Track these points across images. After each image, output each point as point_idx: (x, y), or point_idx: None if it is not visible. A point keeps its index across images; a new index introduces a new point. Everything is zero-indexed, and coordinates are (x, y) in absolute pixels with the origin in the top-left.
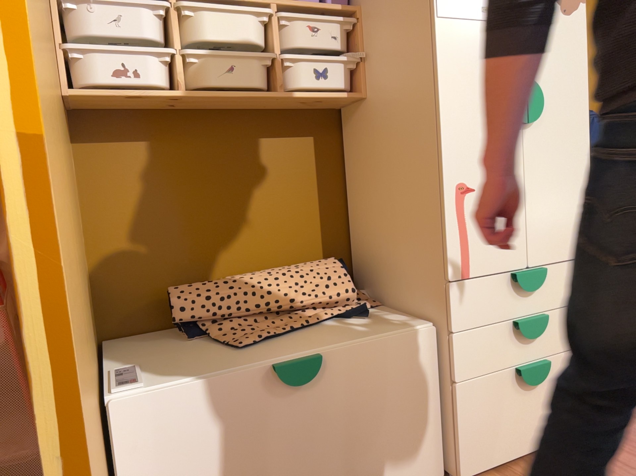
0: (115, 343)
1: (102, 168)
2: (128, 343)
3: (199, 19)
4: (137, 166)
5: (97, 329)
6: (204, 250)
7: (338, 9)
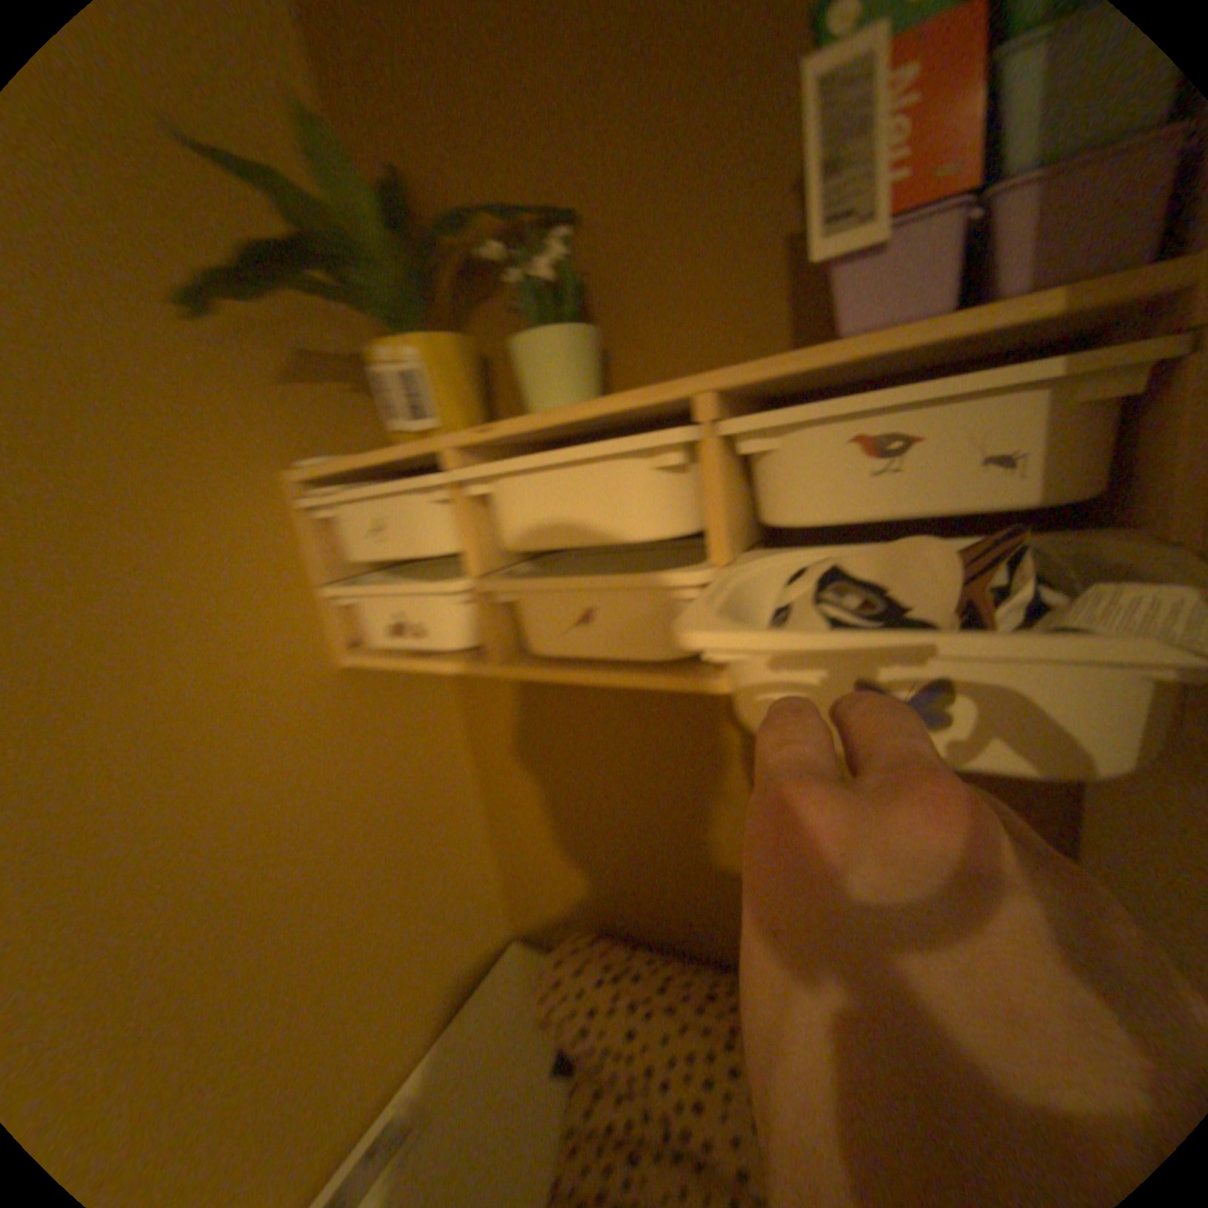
0: (510, 961)
1: (489, 711)
2: (515, 980)
3: (509, 492)
4: (533, 717)
5: (502, 921)
6: (643, 880)
7: (1026, 325)
